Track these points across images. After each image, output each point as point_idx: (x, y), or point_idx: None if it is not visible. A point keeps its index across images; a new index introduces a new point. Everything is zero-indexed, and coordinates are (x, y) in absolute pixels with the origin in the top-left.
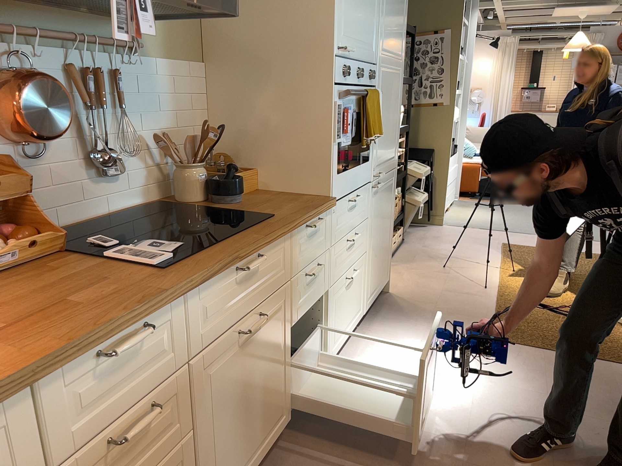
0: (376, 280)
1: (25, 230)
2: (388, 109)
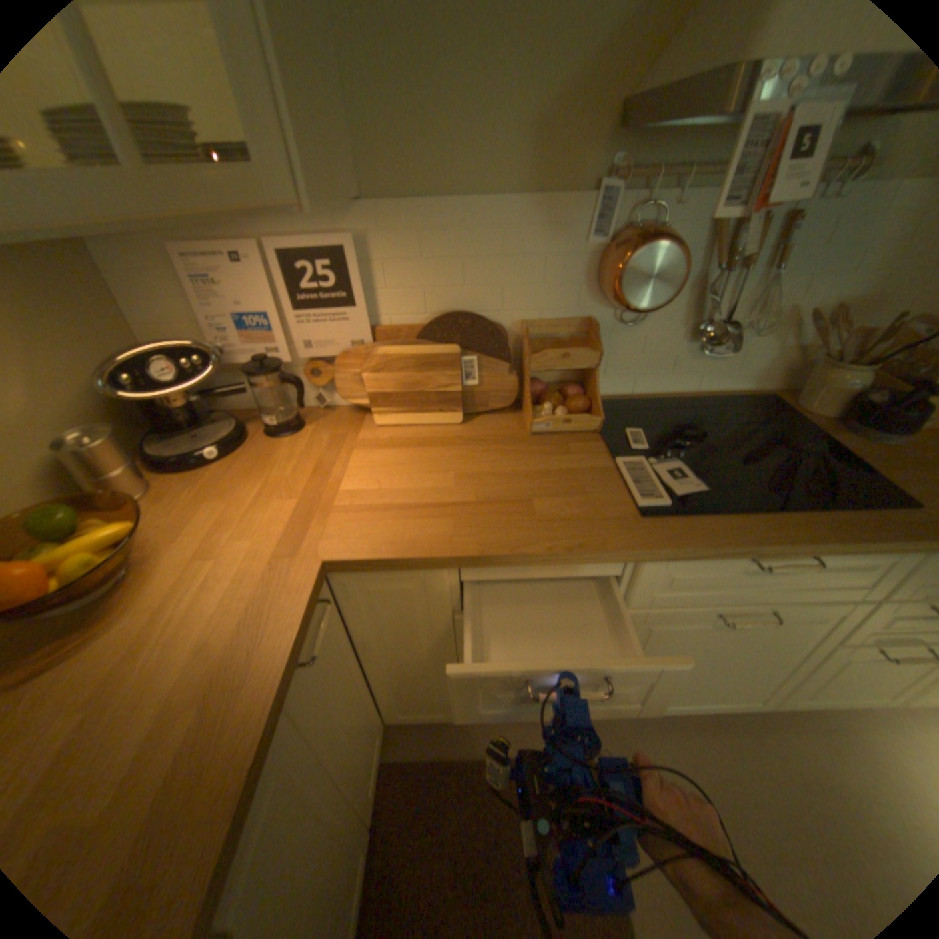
0: None
1: (574, 398)
2: None
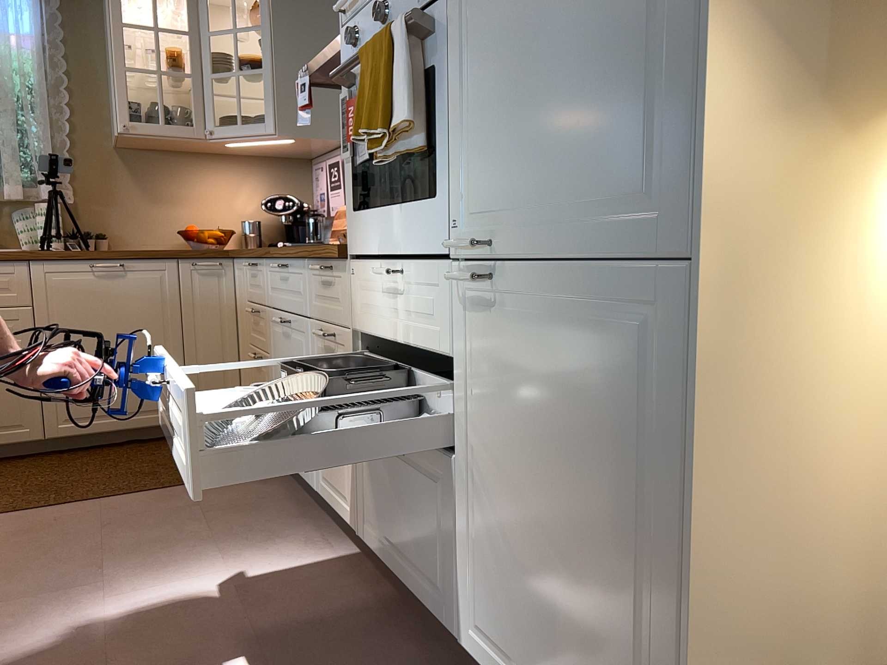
0: (531, 657)
1: None
2: (542, 3)
